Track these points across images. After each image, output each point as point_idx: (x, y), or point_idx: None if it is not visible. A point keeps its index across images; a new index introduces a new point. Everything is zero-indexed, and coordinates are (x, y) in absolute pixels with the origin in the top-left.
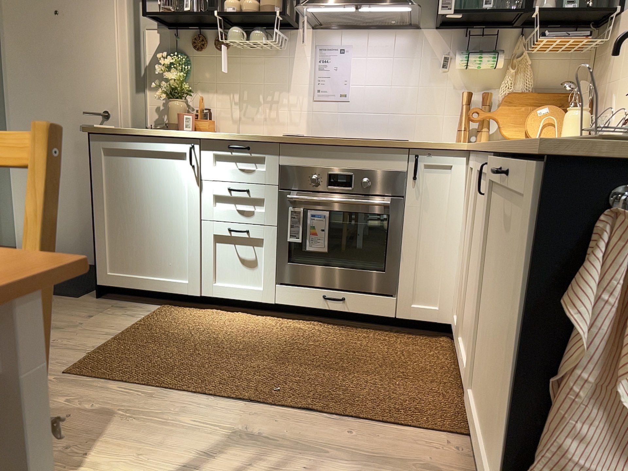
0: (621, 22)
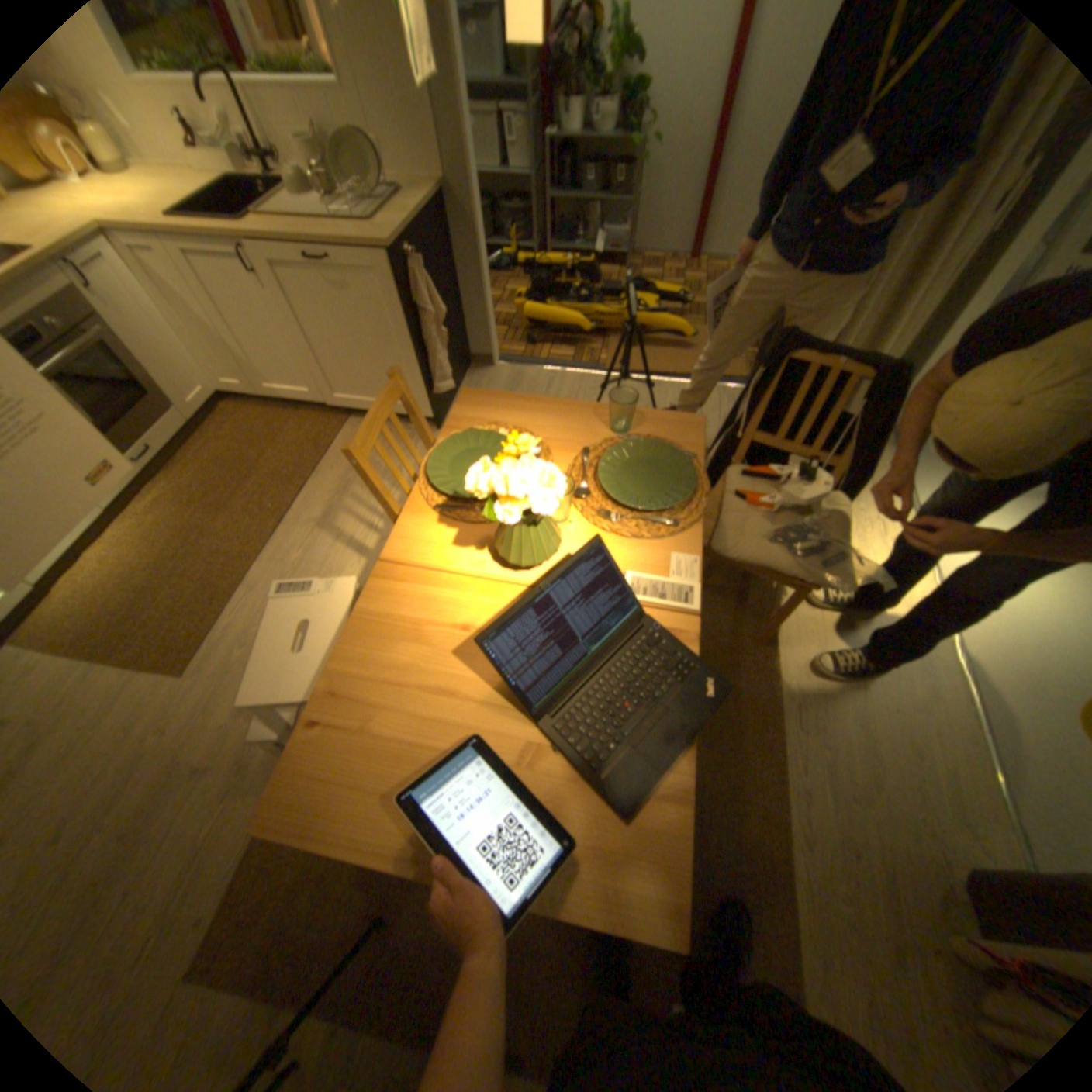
0: None
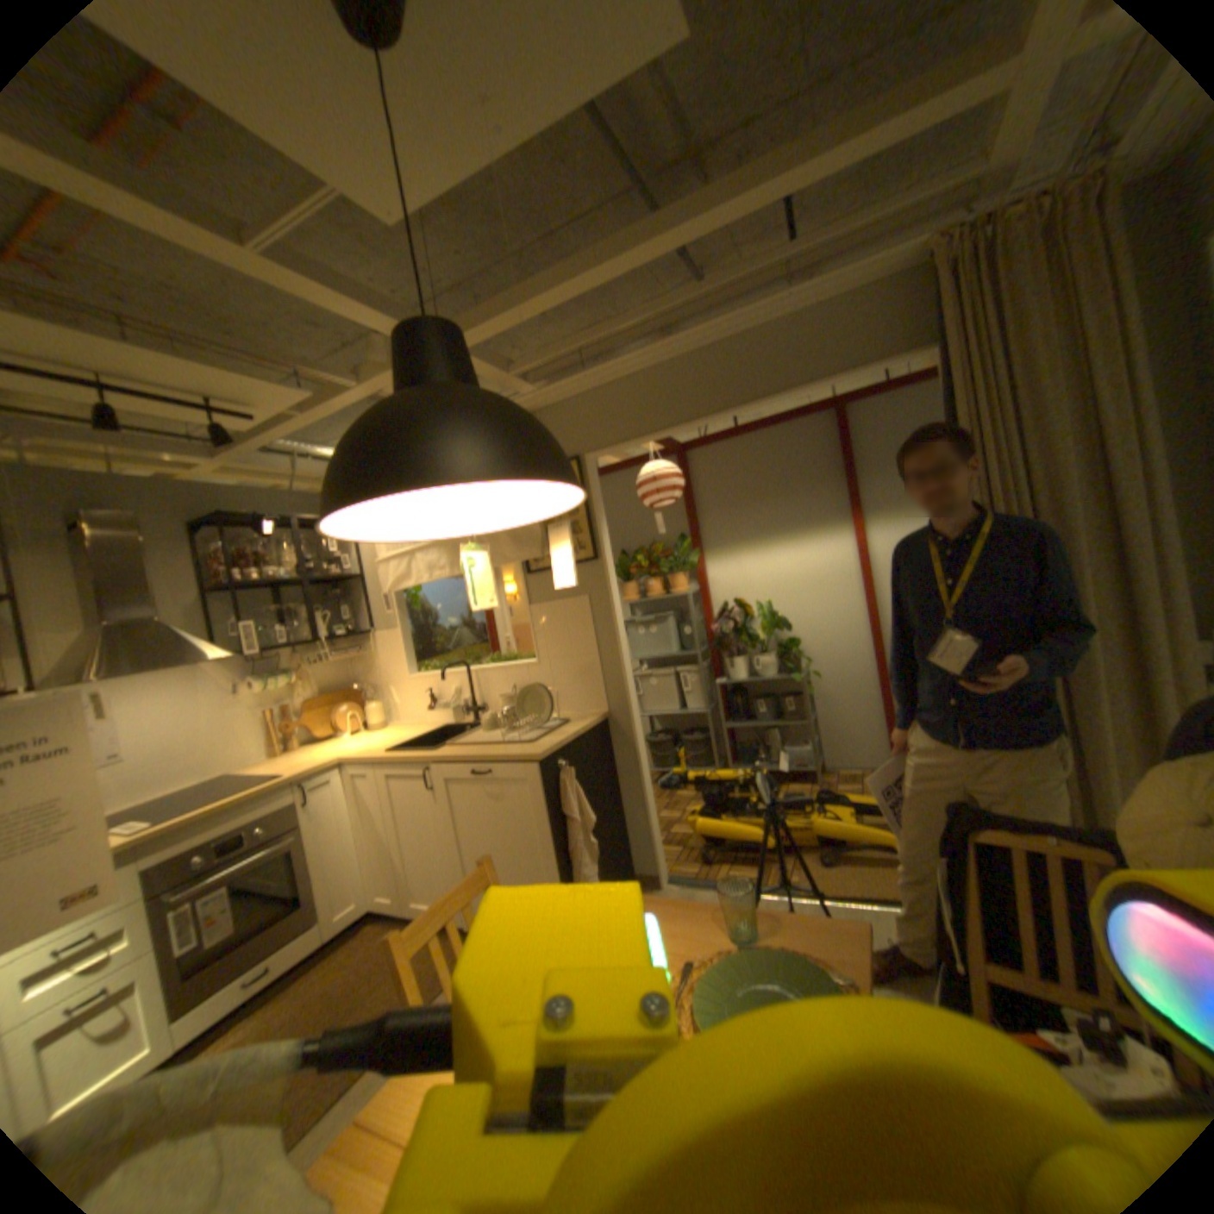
0: (378, 634)
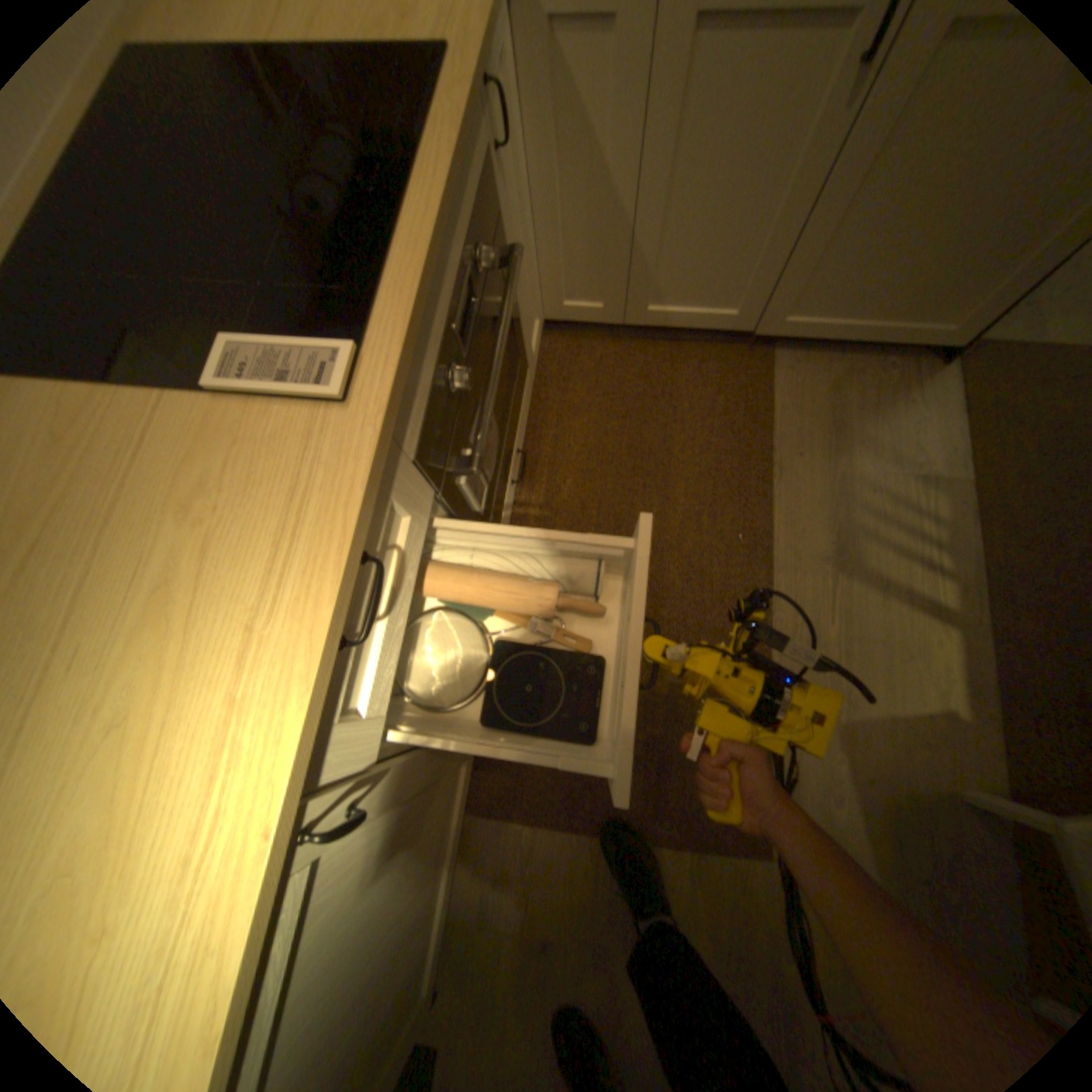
0: None
